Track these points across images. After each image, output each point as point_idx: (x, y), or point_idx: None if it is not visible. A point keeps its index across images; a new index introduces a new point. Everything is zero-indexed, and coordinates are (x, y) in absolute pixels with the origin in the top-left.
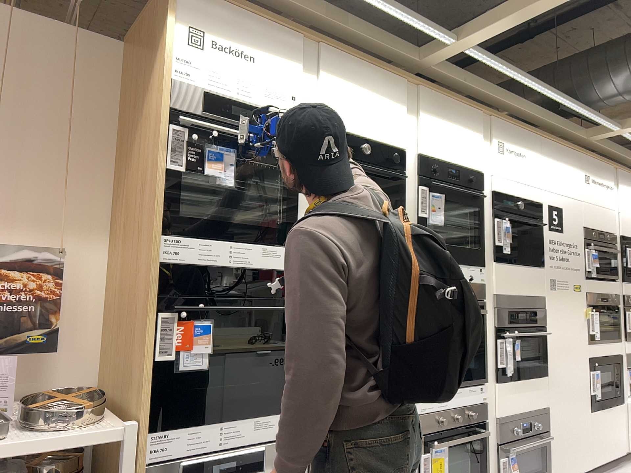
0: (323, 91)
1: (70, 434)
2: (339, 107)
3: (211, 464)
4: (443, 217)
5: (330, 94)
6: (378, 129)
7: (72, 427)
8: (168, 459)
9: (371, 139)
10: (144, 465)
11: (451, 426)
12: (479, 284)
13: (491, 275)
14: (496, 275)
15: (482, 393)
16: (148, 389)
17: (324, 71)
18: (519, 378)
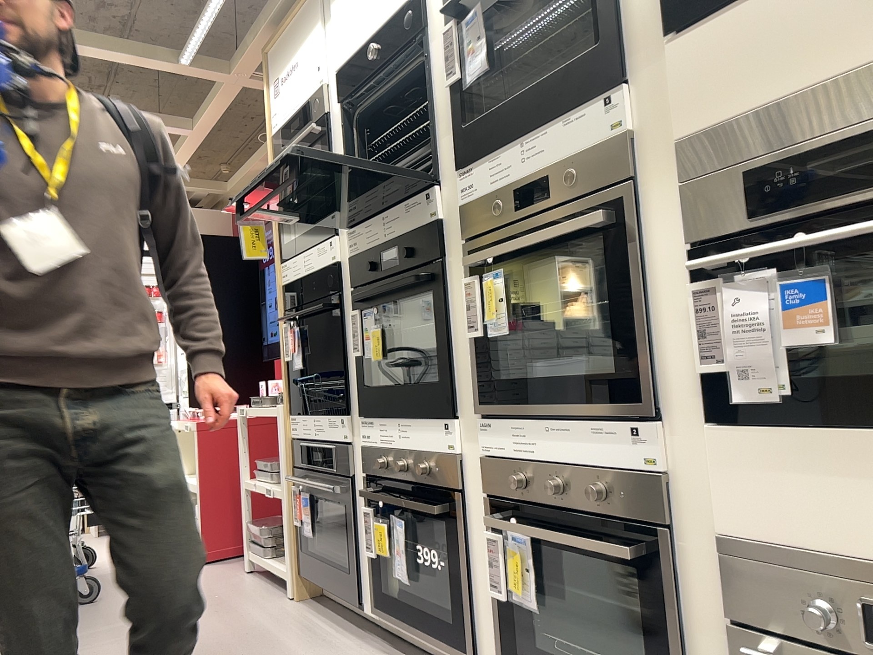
0: (332, 31)
1: (266, 408)
2: (345, 31)
3: (311, 451)
4: (483, 52)
5: (338, 25)
6: (381, 6)
7: (276, 406)
8: (298, 439)
9: (379, 30)
10: (295, 440)
11: (553, 504)
12: (612, 143)
13: (667, 85)
14: (673, 77)
15: (643, 445)
16: (284, 382)
17: (331, 5)
18: (853, 423)
